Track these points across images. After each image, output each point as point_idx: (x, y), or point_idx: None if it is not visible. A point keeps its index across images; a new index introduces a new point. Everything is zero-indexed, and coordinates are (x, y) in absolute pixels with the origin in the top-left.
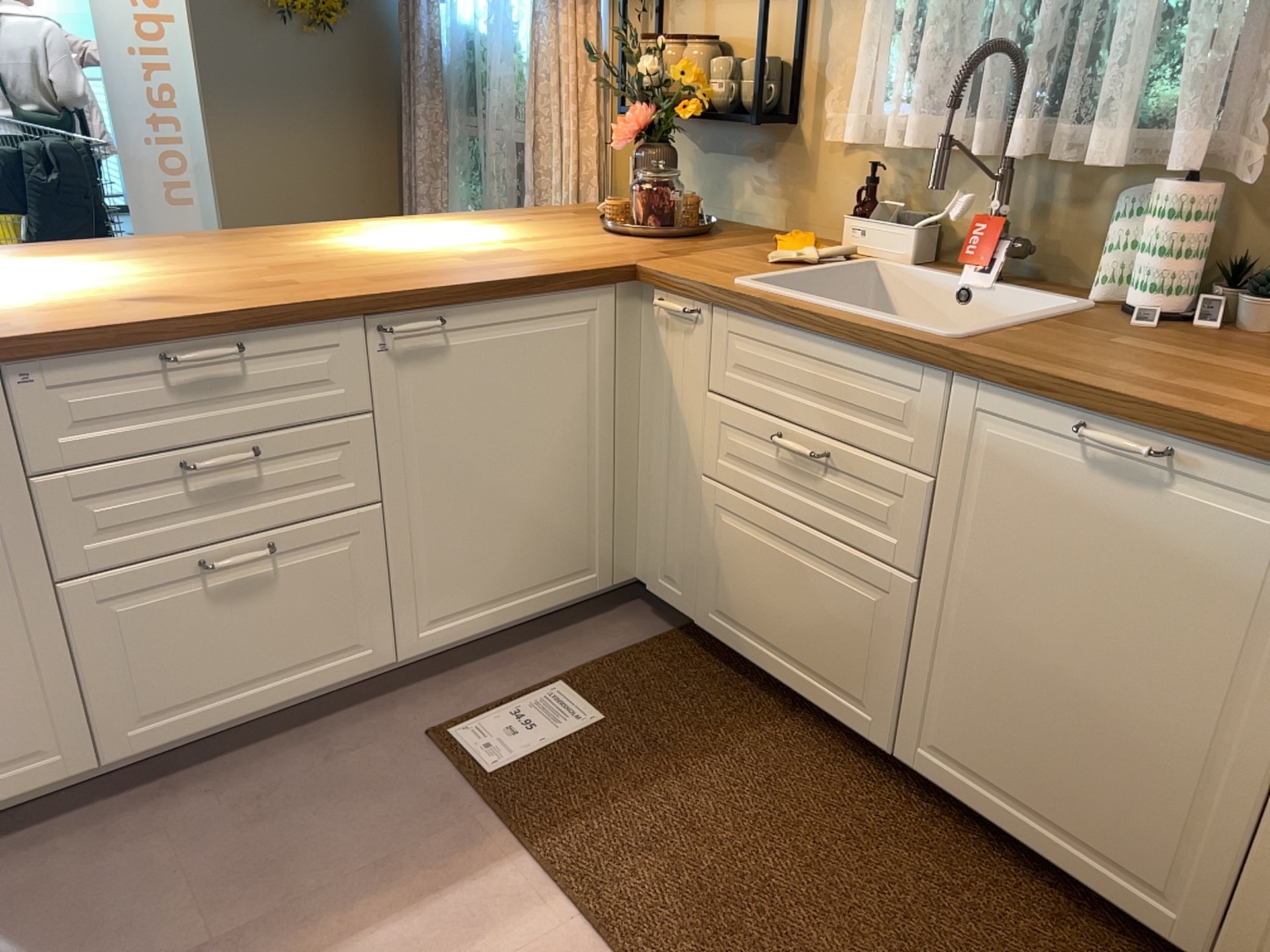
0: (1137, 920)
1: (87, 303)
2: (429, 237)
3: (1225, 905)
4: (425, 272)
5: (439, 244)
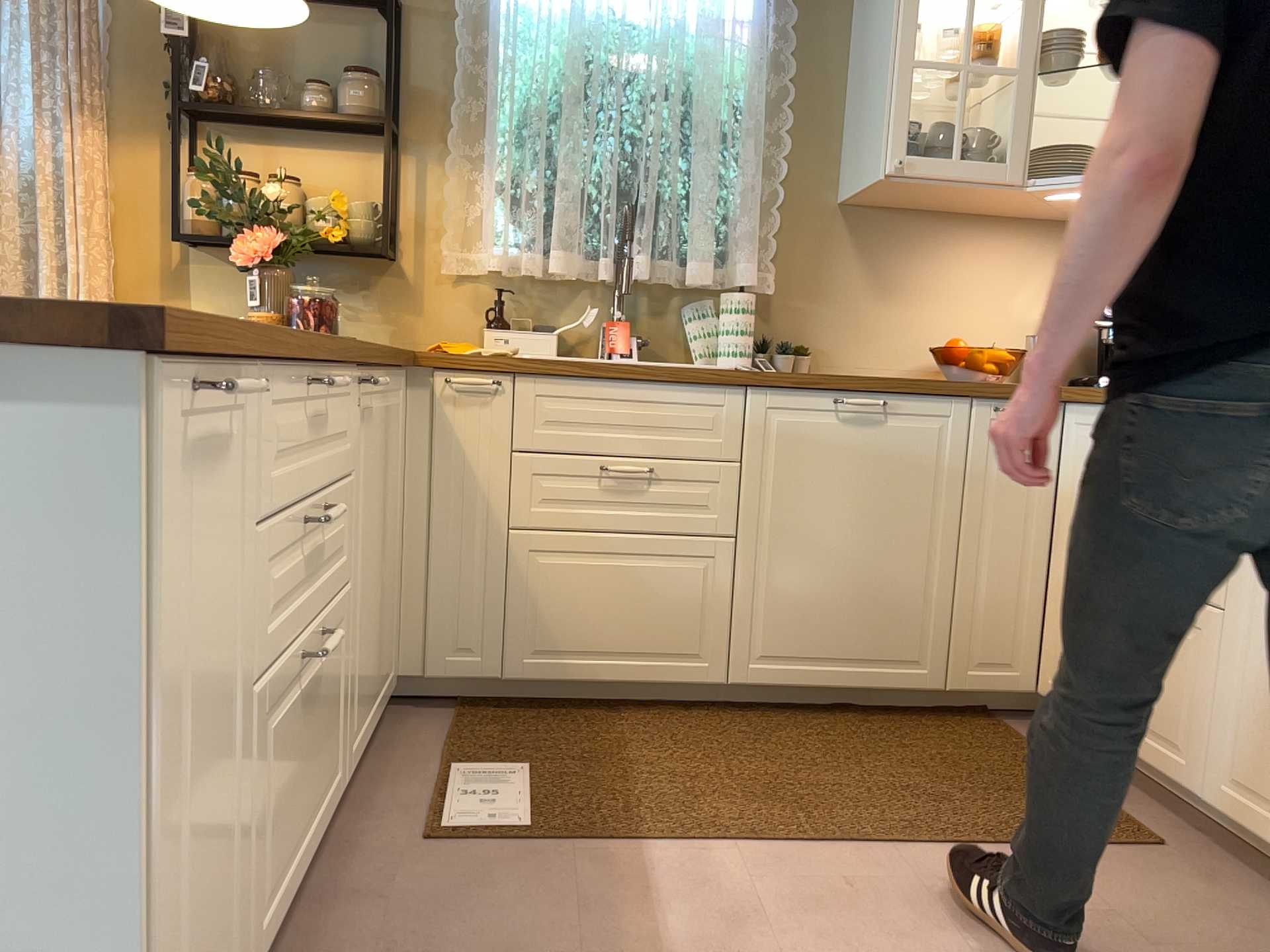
0: (908, 689)
1: None
2: None
3: (949, 645)
4: None
5: None
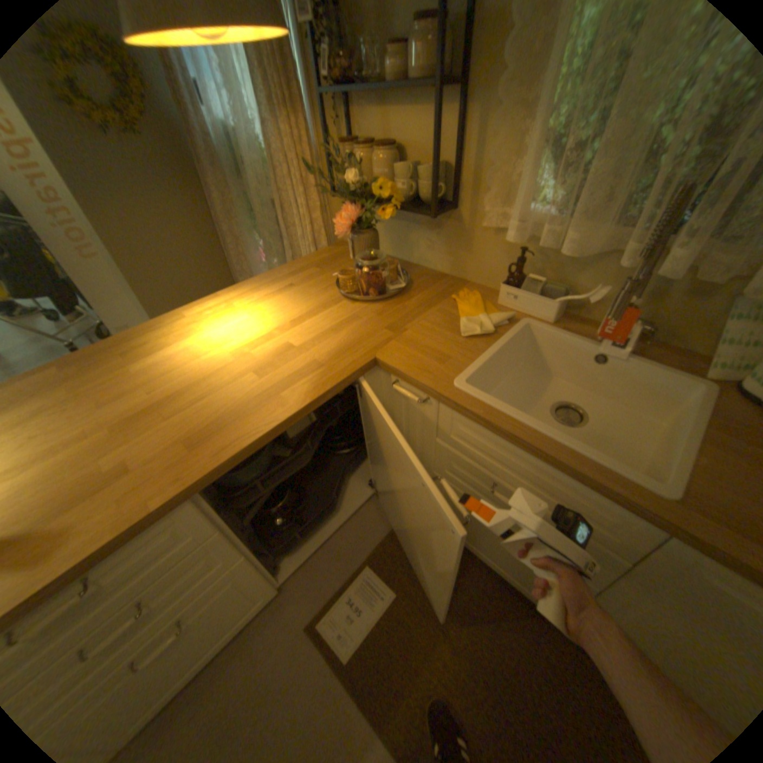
0: None
1: None
2: (228, 330)
3: None
4: (227, 414)
5: (236, 344)
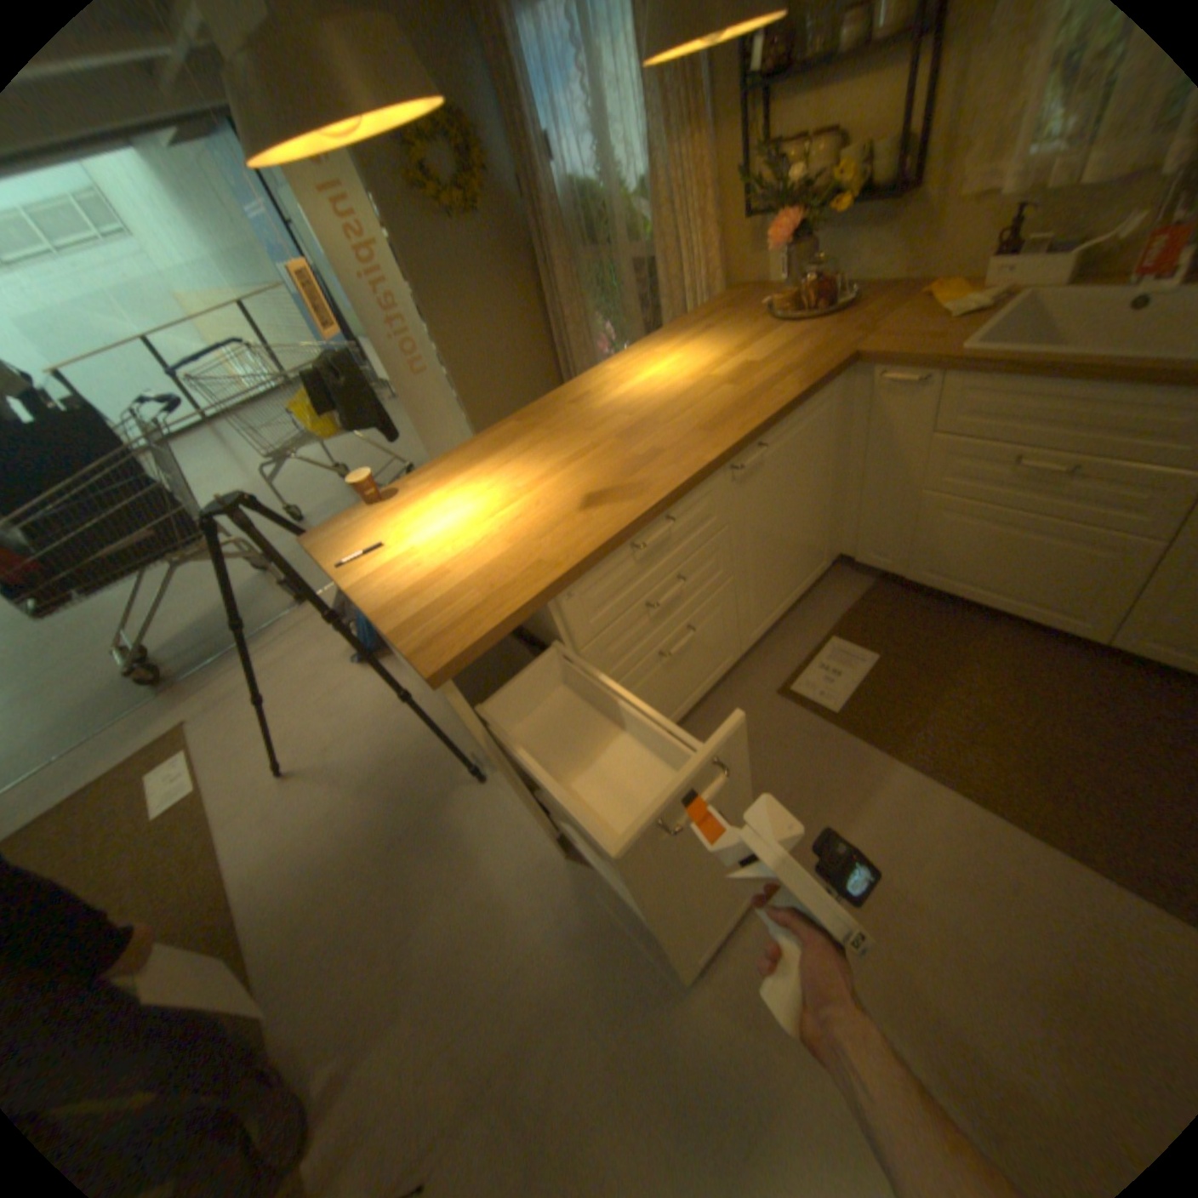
0: None
1: (552, 518)
2: (668, 368)
3: None
4: (726, 409)
5: (687, 373)
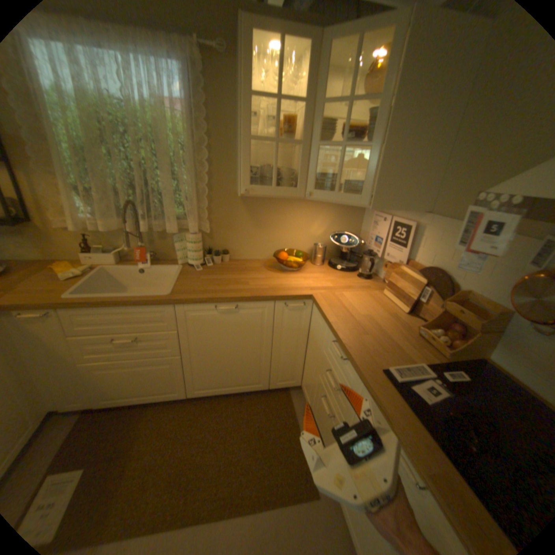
0: (254, 391)
1: None
2: None
3: (268, 378)
4: None
5: None
